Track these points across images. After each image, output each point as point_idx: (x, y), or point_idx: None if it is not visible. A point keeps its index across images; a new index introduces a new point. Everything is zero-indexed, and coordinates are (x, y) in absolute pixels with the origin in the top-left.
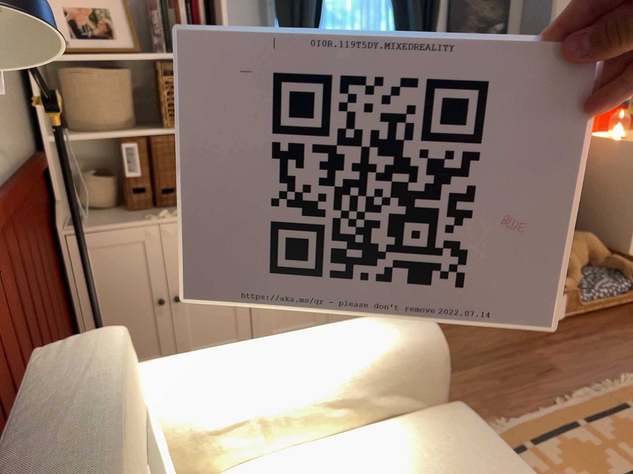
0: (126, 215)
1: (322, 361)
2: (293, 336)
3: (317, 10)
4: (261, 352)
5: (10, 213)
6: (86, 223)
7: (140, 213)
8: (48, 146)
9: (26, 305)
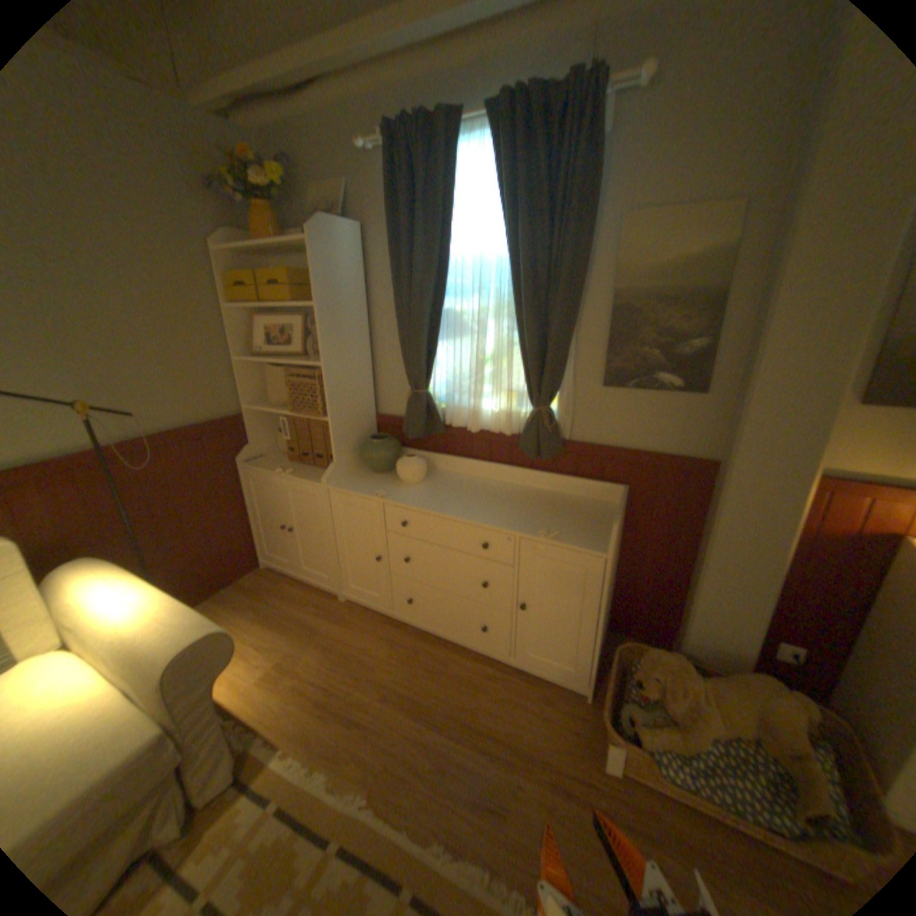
0: (282, 462)
1: (114, 622)
2: (146, 595)
3: (444, 320)
4: (116, 594)
5: (141, 453)
6: (257, 461)
7: (289, 464)
8: (246, 410)
9: (143, 504)
